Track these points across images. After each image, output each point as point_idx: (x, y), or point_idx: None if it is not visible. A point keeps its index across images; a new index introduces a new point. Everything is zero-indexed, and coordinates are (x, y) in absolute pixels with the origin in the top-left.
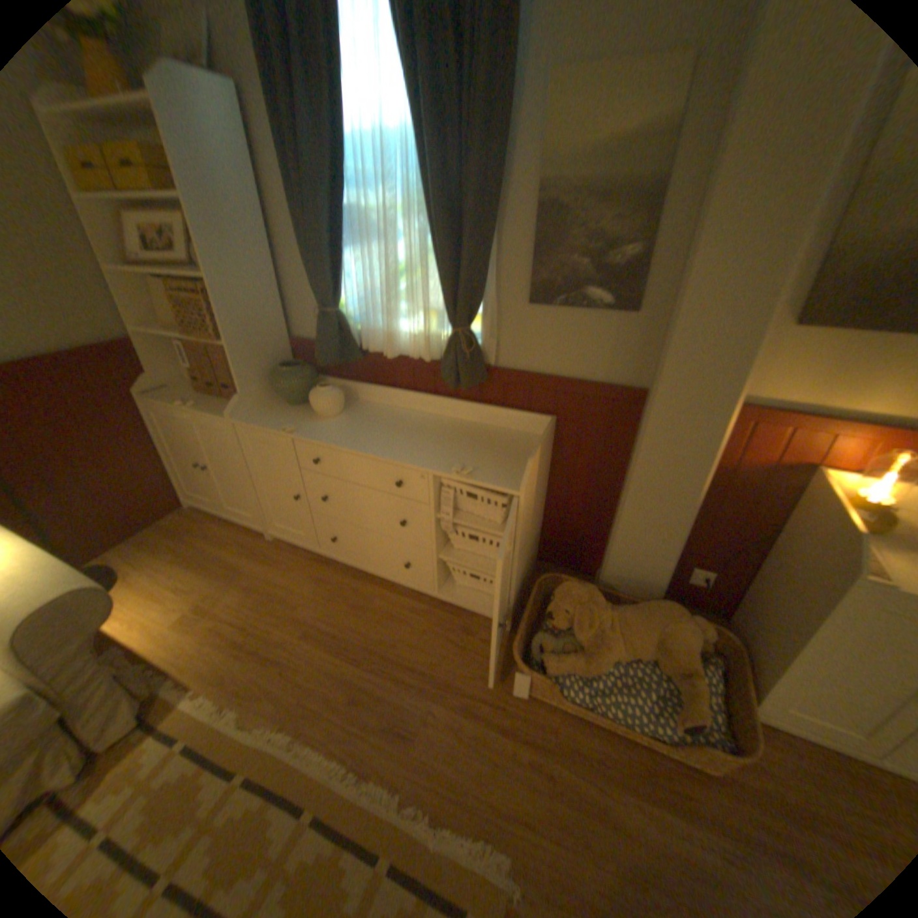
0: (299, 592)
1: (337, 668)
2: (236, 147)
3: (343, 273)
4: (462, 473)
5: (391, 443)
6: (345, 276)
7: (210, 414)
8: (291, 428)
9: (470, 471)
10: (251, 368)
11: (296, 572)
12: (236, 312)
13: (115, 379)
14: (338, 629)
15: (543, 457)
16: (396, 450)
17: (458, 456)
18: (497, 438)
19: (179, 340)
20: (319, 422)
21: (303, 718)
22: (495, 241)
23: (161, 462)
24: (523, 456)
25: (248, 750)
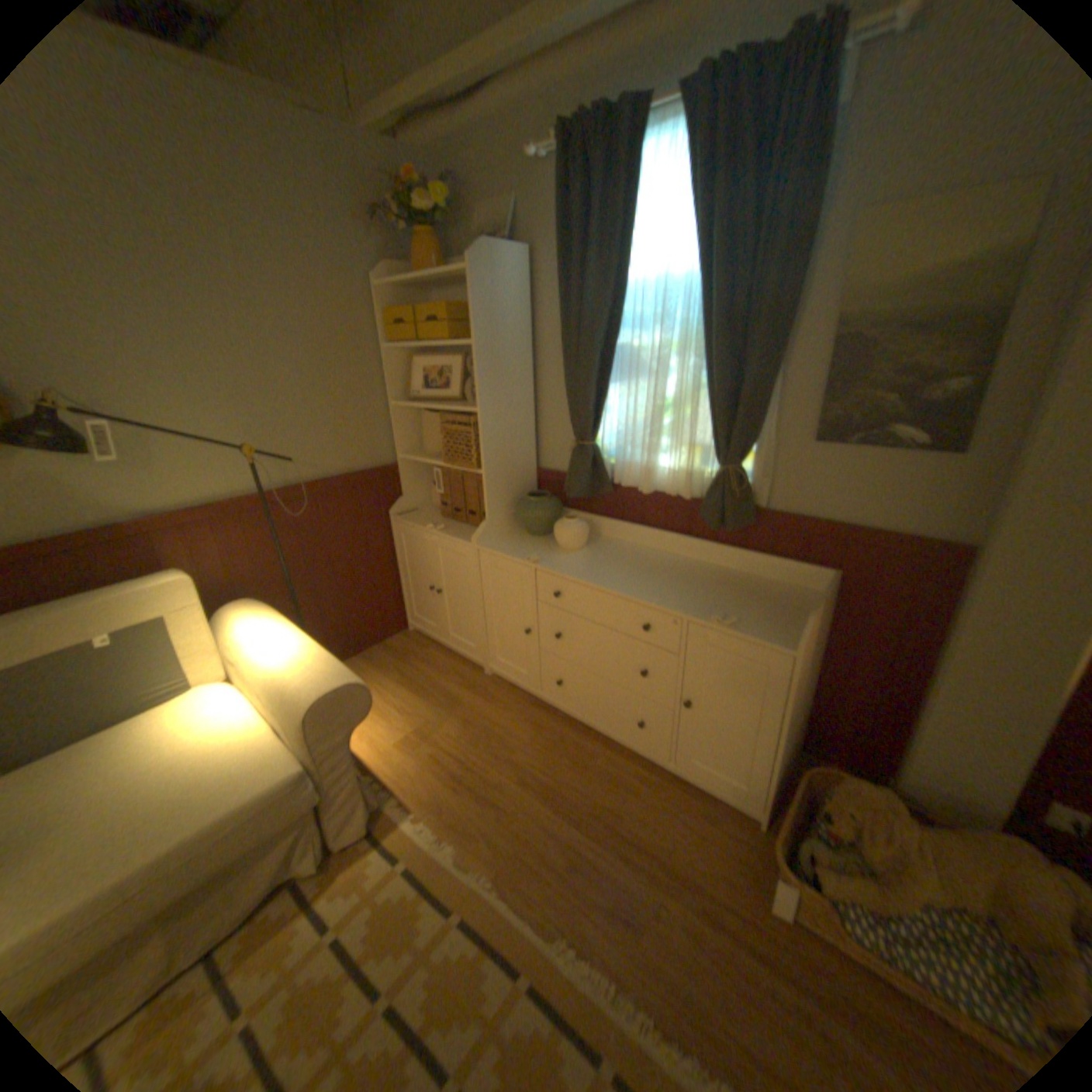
0: (517, 735)
1: (556, 827)
2: (521, 298)
3: (606, 407)
4: (724, 624)
5: (639, 582)
6: (606, 410)
7: (457, 538)
8: (536, 557)
9: (734, 622)
10: (501, 496)
11: (515, 713)
12: (497, 443)
13: (379, 500)
14: (558, 784)
15: (825, 618)
16: (645, 591)
17: (717, 604)
18: (764, 590)
19: (439, 467)
20: (562, 555)
21: (520, 873)
22: (780, 376)
23: (399, 581)
24: (799, 613)
25: (465, 891)
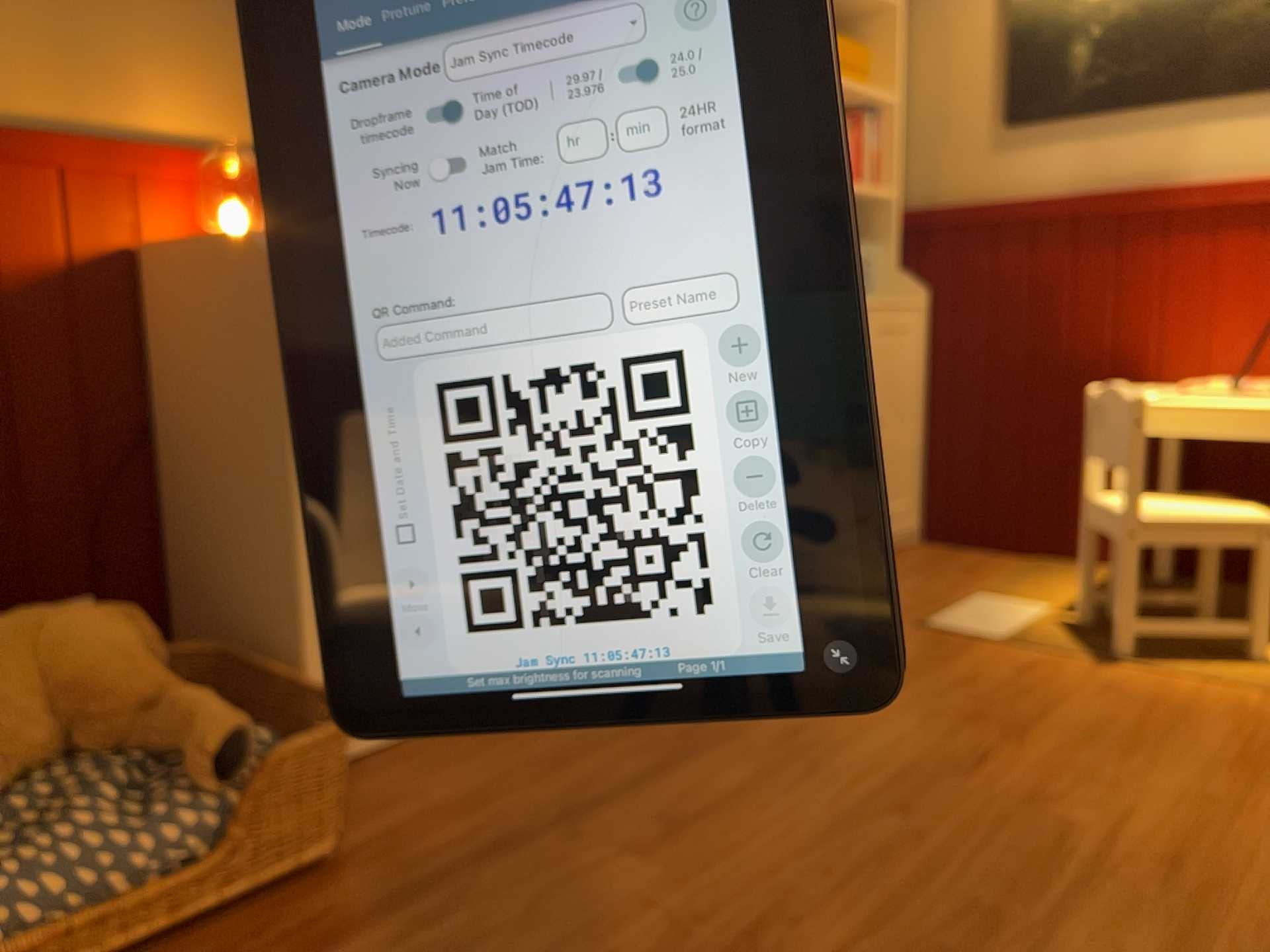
0: None
1: None
2: None
3: None
4: None
5: None
6: None
7: None
8: None
9: None
10: None
11: None
12: None
13: None
14: None
15: None
16: None
17: None
18: None
19: None
20: None
21: None
22: None
23: None
24: None
25: None
